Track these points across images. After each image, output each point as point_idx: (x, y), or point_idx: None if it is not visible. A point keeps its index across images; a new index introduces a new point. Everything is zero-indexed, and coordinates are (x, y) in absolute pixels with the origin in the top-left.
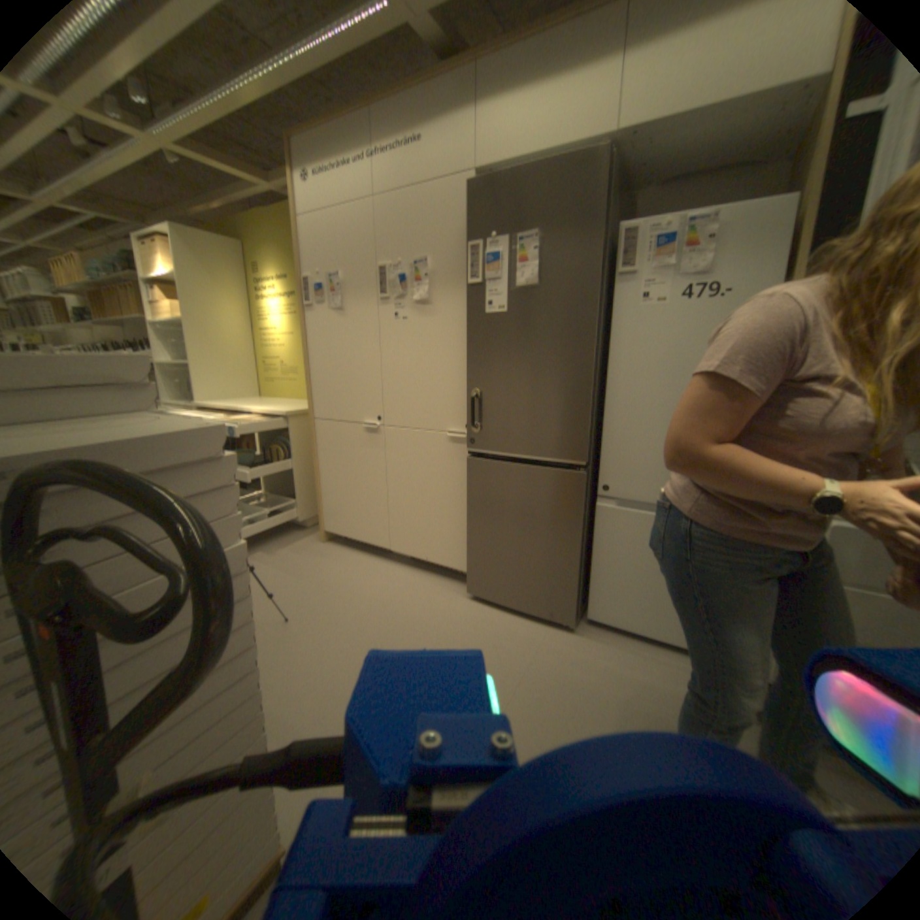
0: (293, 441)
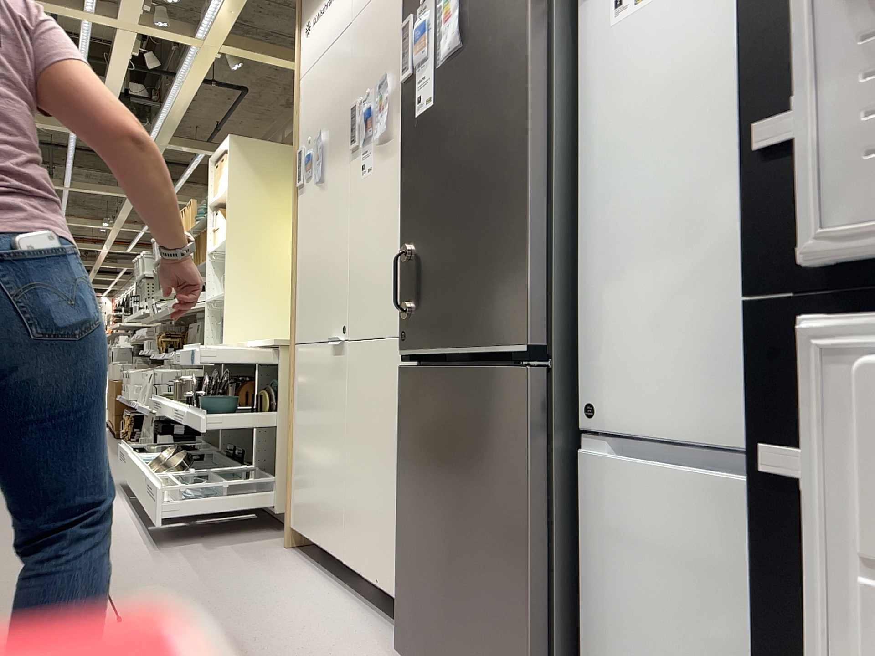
0: (282, 385)
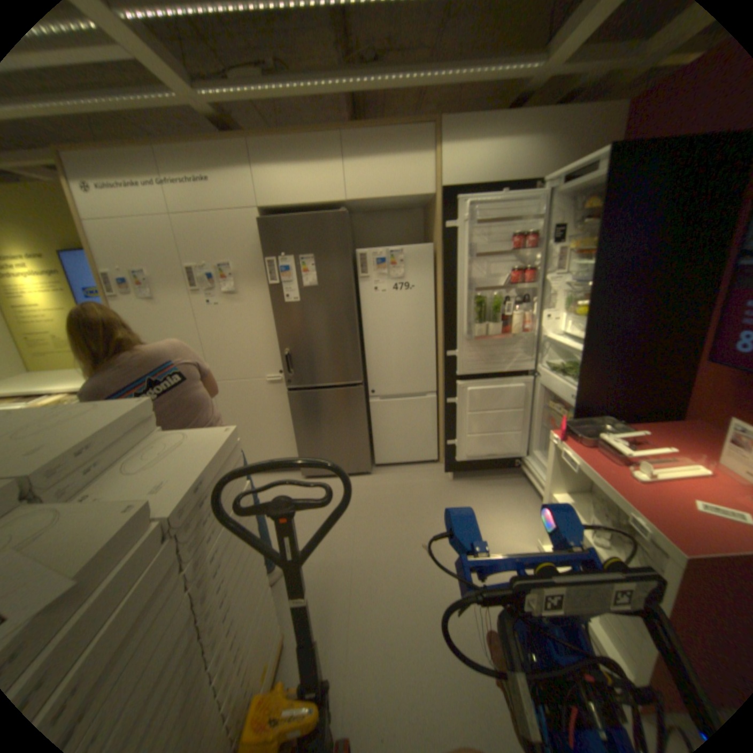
0: None
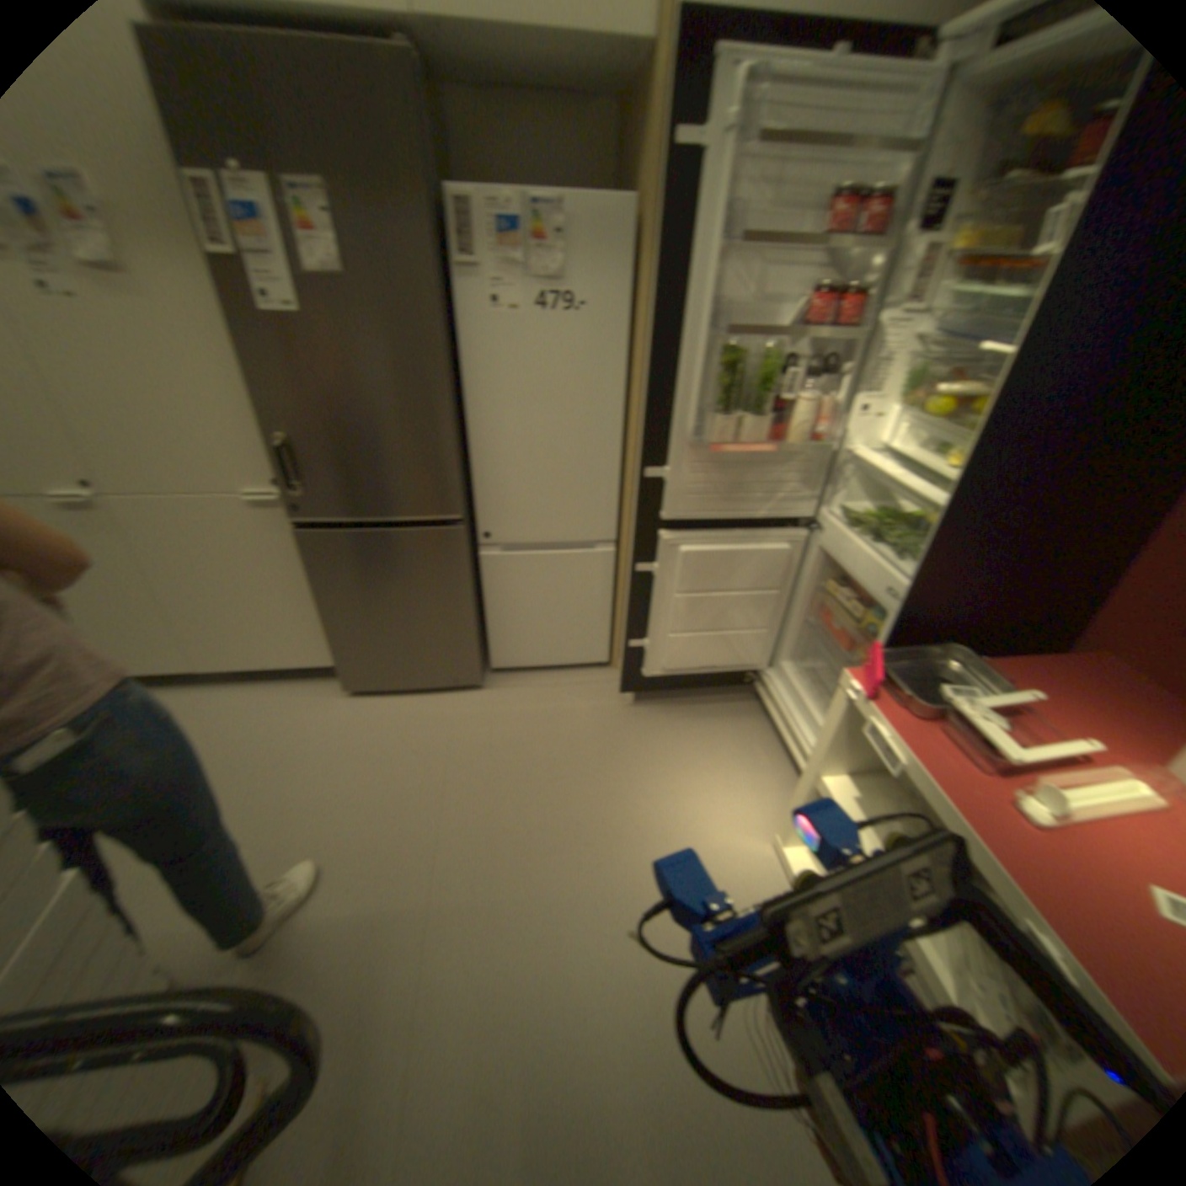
0: None
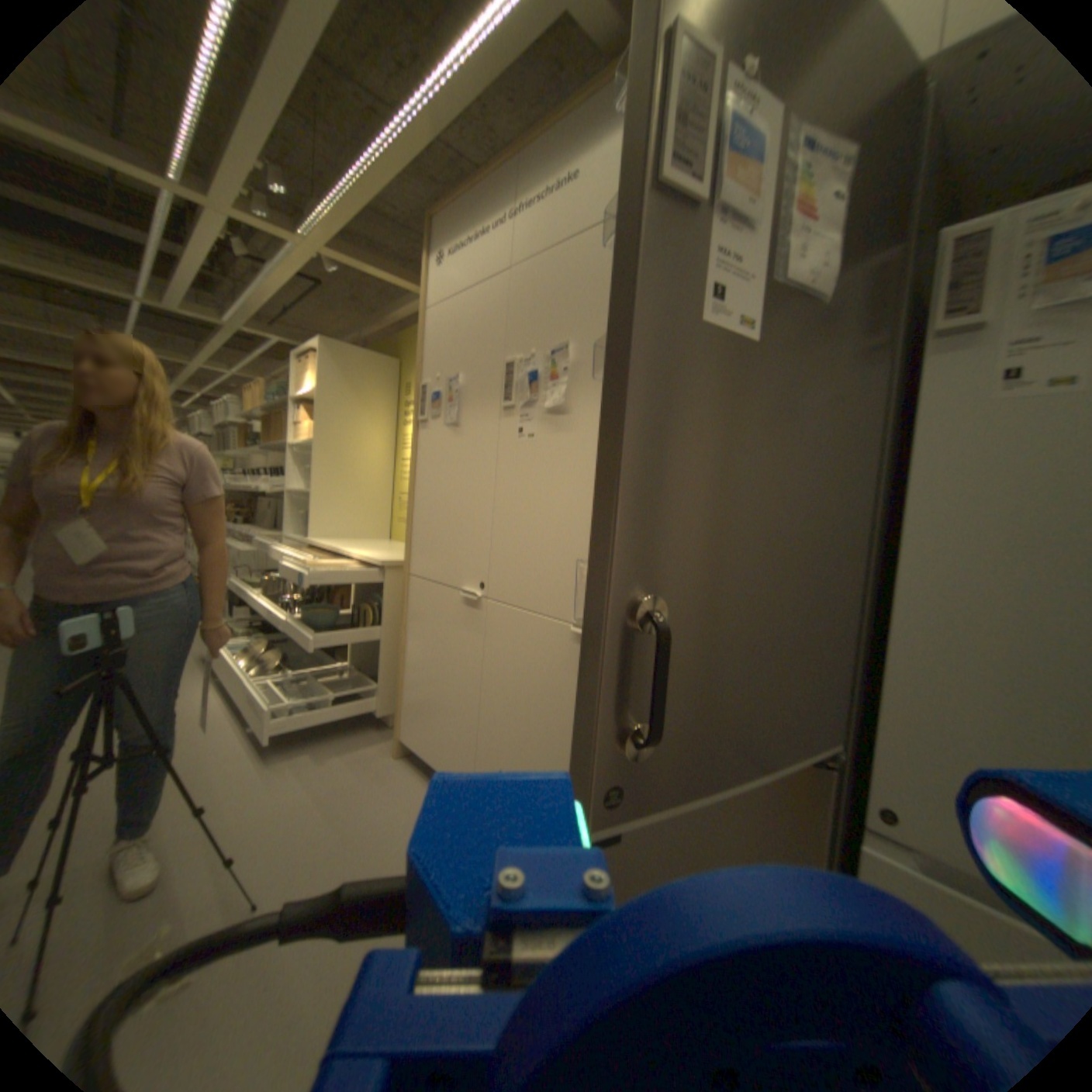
0: (387, 602)
